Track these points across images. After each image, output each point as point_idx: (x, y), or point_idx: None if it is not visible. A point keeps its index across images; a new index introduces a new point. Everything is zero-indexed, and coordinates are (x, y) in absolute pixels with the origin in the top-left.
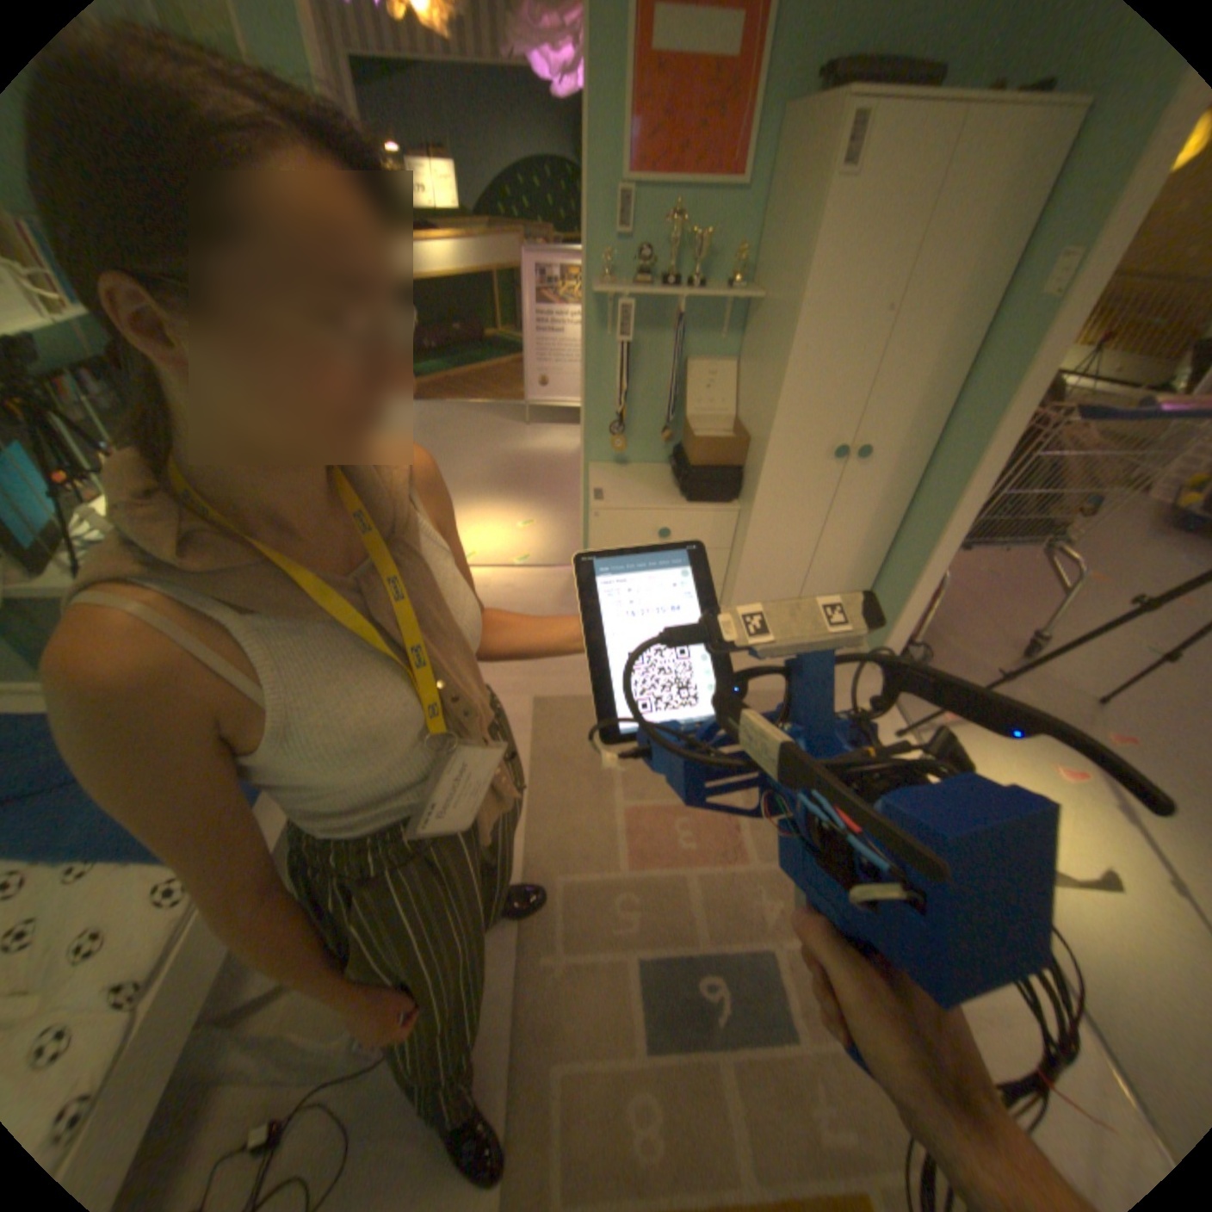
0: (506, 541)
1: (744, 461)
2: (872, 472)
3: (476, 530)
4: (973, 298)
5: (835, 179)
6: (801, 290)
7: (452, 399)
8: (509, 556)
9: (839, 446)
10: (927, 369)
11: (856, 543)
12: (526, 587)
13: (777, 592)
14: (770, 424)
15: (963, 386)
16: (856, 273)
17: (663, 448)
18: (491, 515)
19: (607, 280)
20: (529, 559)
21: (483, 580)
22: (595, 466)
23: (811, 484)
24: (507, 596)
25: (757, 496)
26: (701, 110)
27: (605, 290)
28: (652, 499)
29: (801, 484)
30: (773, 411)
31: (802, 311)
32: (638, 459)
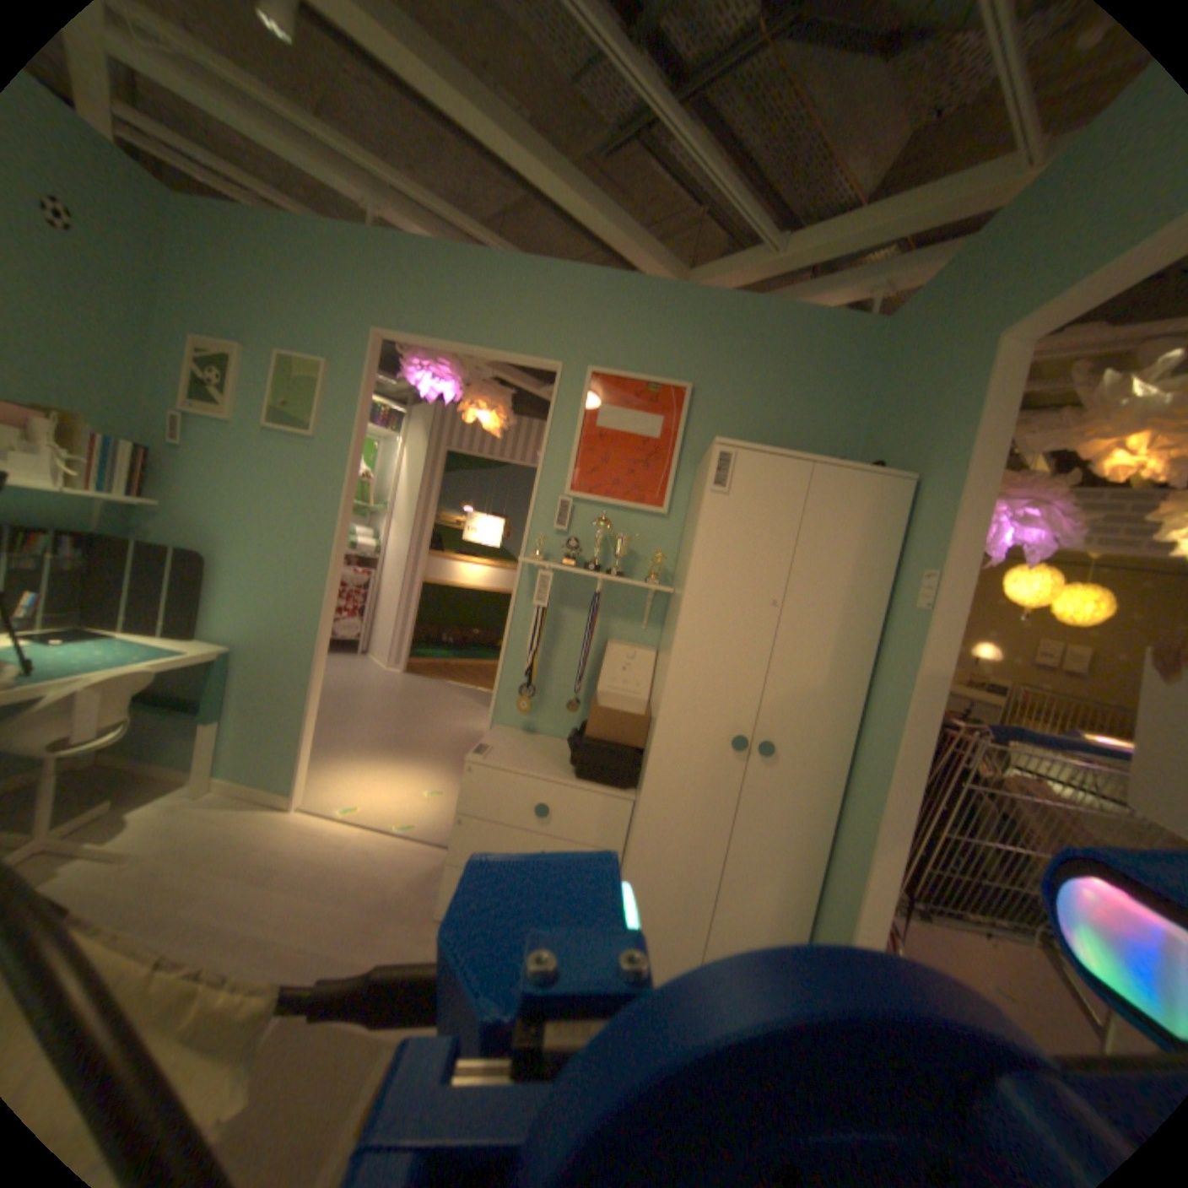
0: (399, 807)
1: (644, 744)
2: (782, 780)
3: (376, 789)
4: (856, 610)
5: (707, 494)
6: (686, 575)
7: (440, 680)
8: (391, 824)
9: (738, 738)
10: (823, 671)
11: (776, 877)
12: (384, 862)
13: (676, 933)
14: (660, 699)
15: (869, 698)
16: (735, 568)
17: (576, 726)
18: (403, 779)
19: (535, 558)
20: (410, 833)
21: (341, 842)
22: (500, 729)
23: (710, 780)
24: (354, 867)
25: (646, 781)
26: (629, 464)
27: (538, 570)
28: (538, 769)
29: (698, 777)
30: (663, 685)
31: (686, 592)
32: (548, 733)
